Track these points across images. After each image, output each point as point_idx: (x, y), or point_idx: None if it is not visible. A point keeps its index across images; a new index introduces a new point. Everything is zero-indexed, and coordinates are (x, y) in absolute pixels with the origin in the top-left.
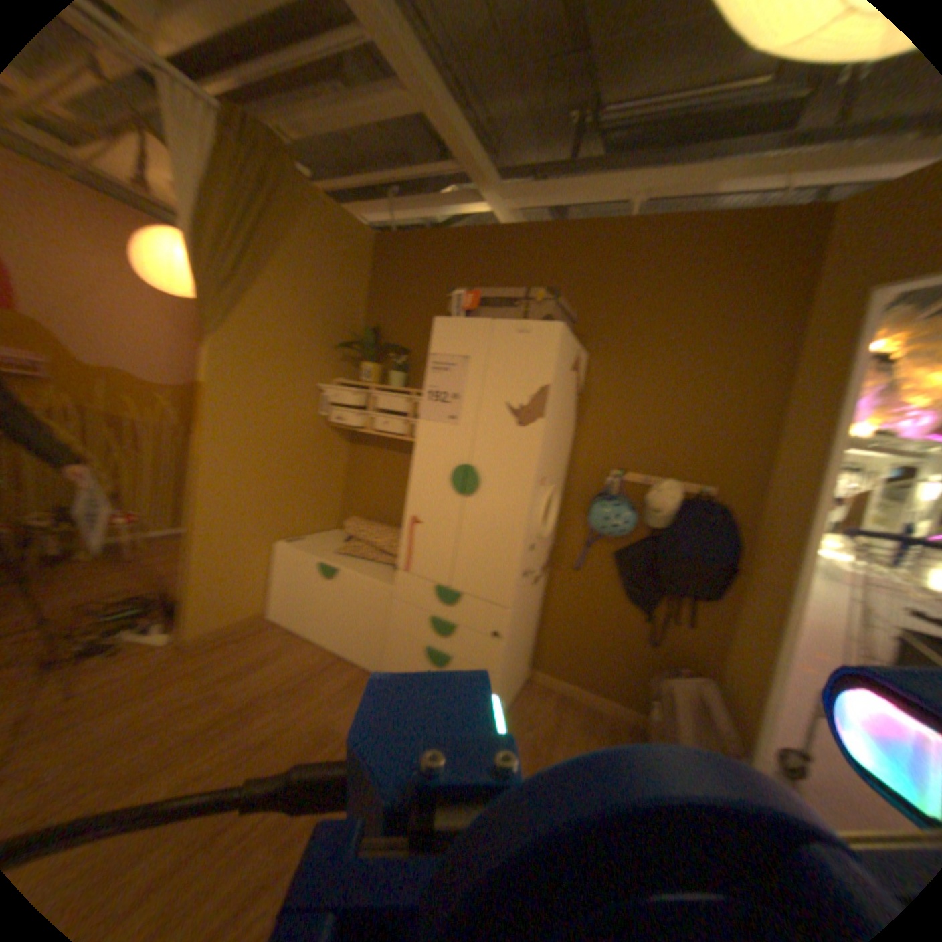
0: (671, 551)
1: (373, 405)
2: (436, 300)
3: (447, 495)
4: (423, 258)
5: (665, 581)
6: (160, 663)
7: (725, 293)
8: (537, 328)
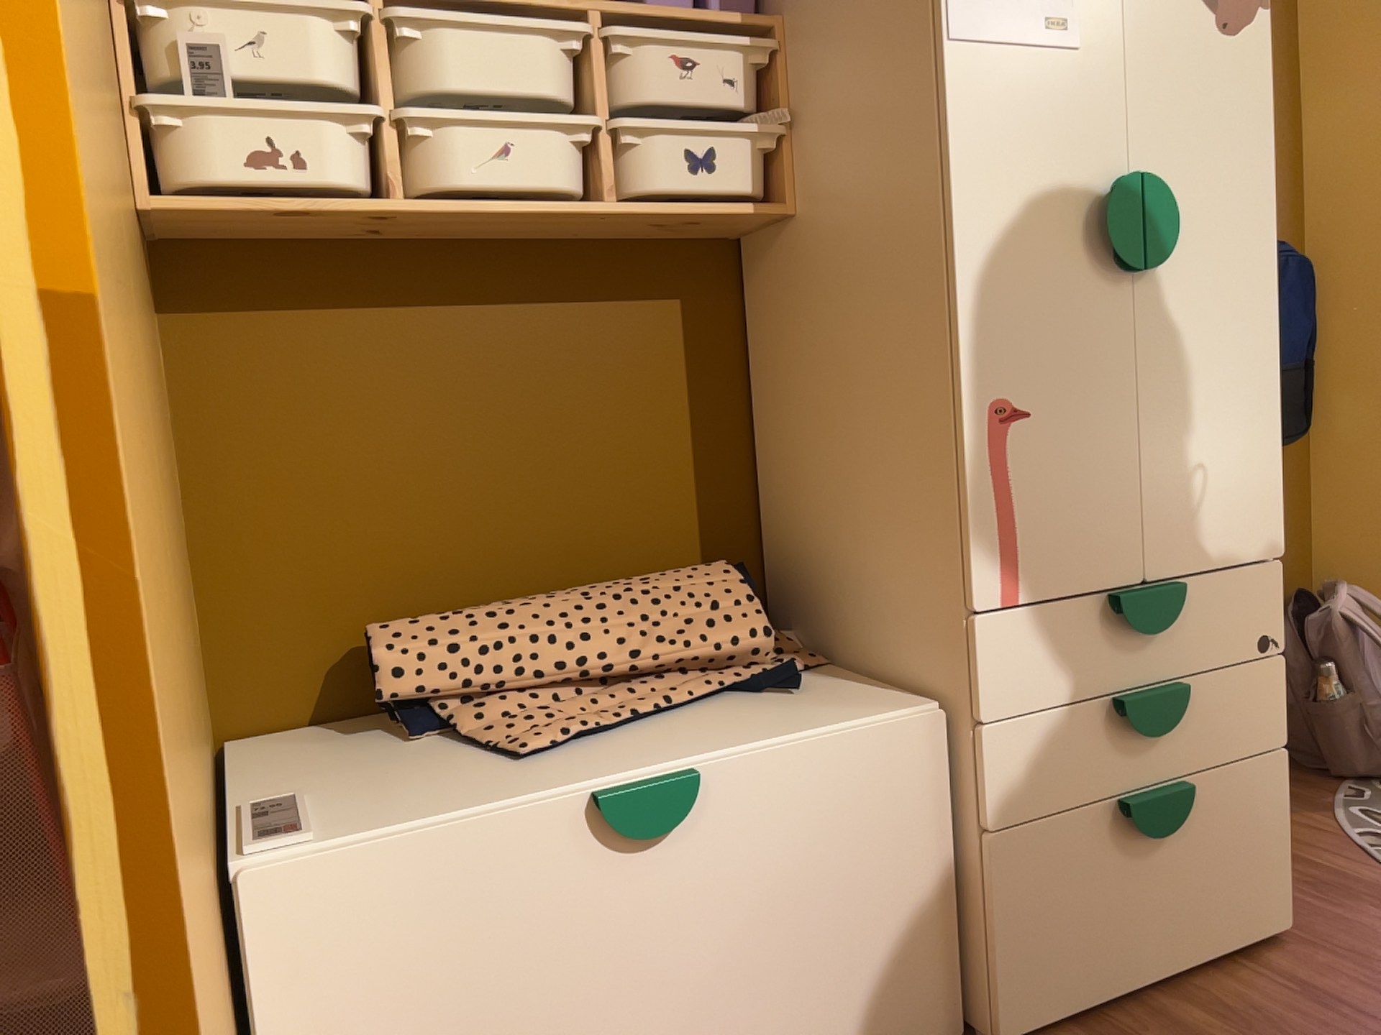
0: None
1: (403, 84)
2: None
3: (1096, 289)
4: None
5: None
6: None
7: None
8: None
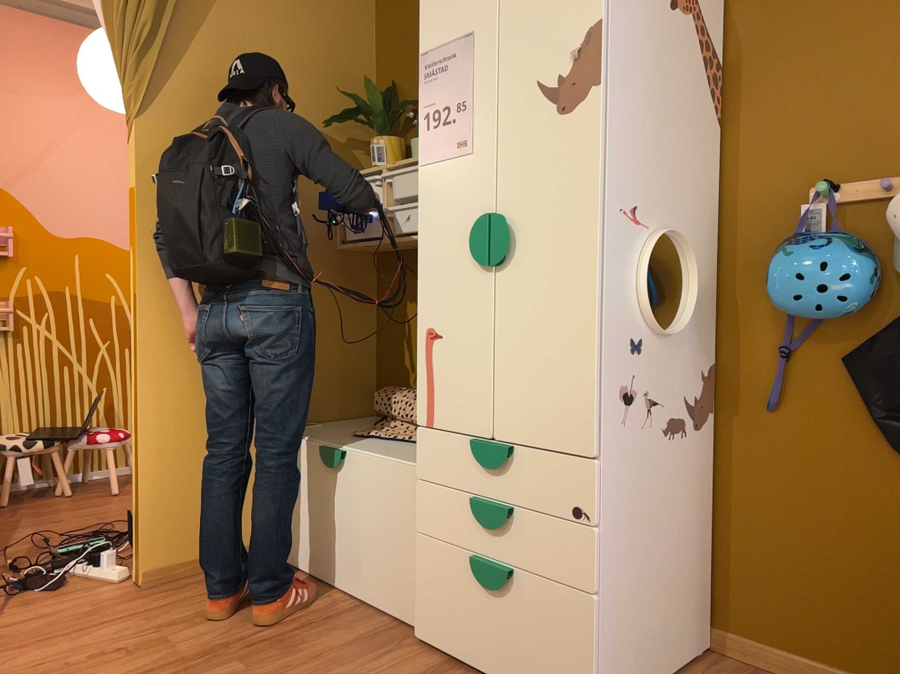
0: None
1: (392, 196)
2: None
3: (474, 274)
4: None
5: None
6: (112, 598)
7: None
8: None
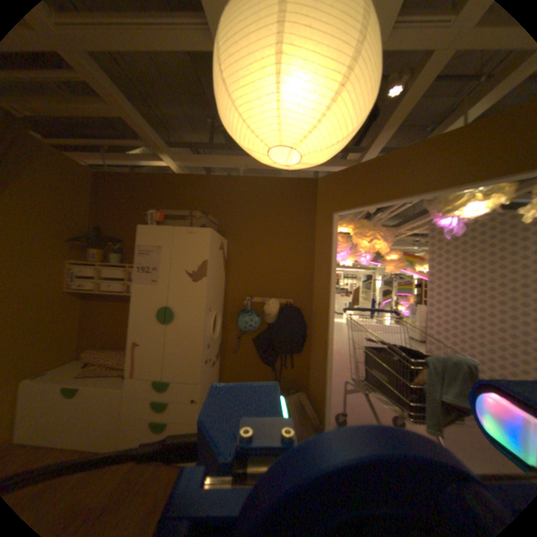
0: (277, 333)
1: (98, 276)
2: (138, 211)
3: (154, 326)
4: (127, 188)
5: (277, 348)
6: None
7: (283, 212)
8: (197, 231)
